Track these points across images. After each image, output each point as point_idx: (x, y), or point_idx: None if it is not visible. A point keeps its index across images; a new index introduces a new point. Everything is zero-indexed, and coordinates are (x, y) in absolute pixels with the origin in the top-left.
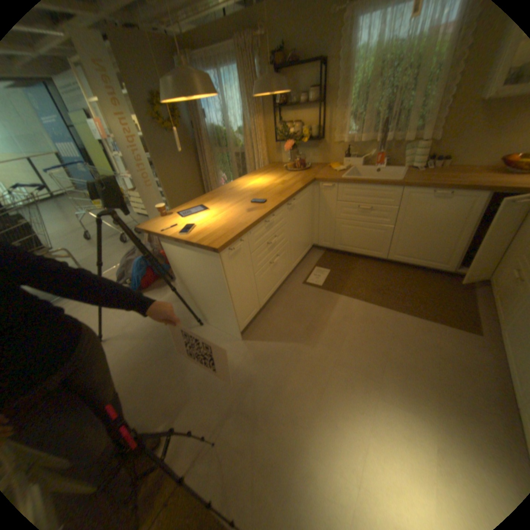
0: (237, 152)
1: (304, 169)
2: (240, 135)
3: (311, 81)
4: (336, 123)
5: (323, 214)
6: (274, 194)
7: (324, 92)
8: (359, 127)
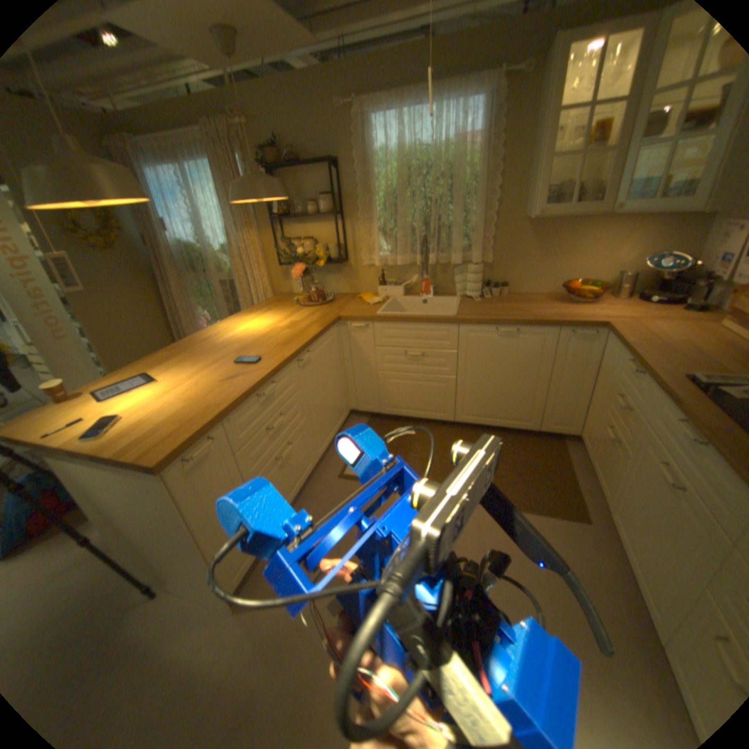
0: (223, 279)
1: (324, 302)
2: (225, 256)
3: (321, 187)
4: (361, 241)
5: (359, 366)
6: (276, 345)
7: (341, 201)
8: (392, 247)
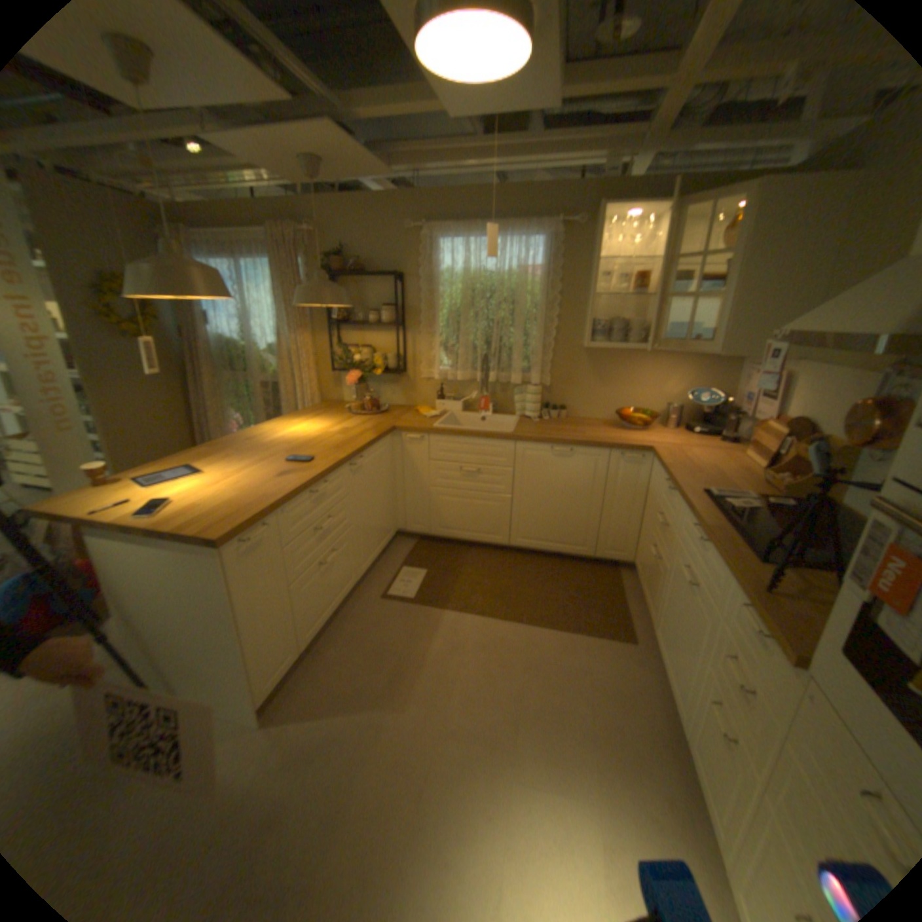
0: (264, 381)
1: (377, 412)
2: (270, 356)
3: (384, 299)
4: (421, 354)
5: (409, 481)
6: (327, 448)
7: (403, 314)
8: (452, 363)
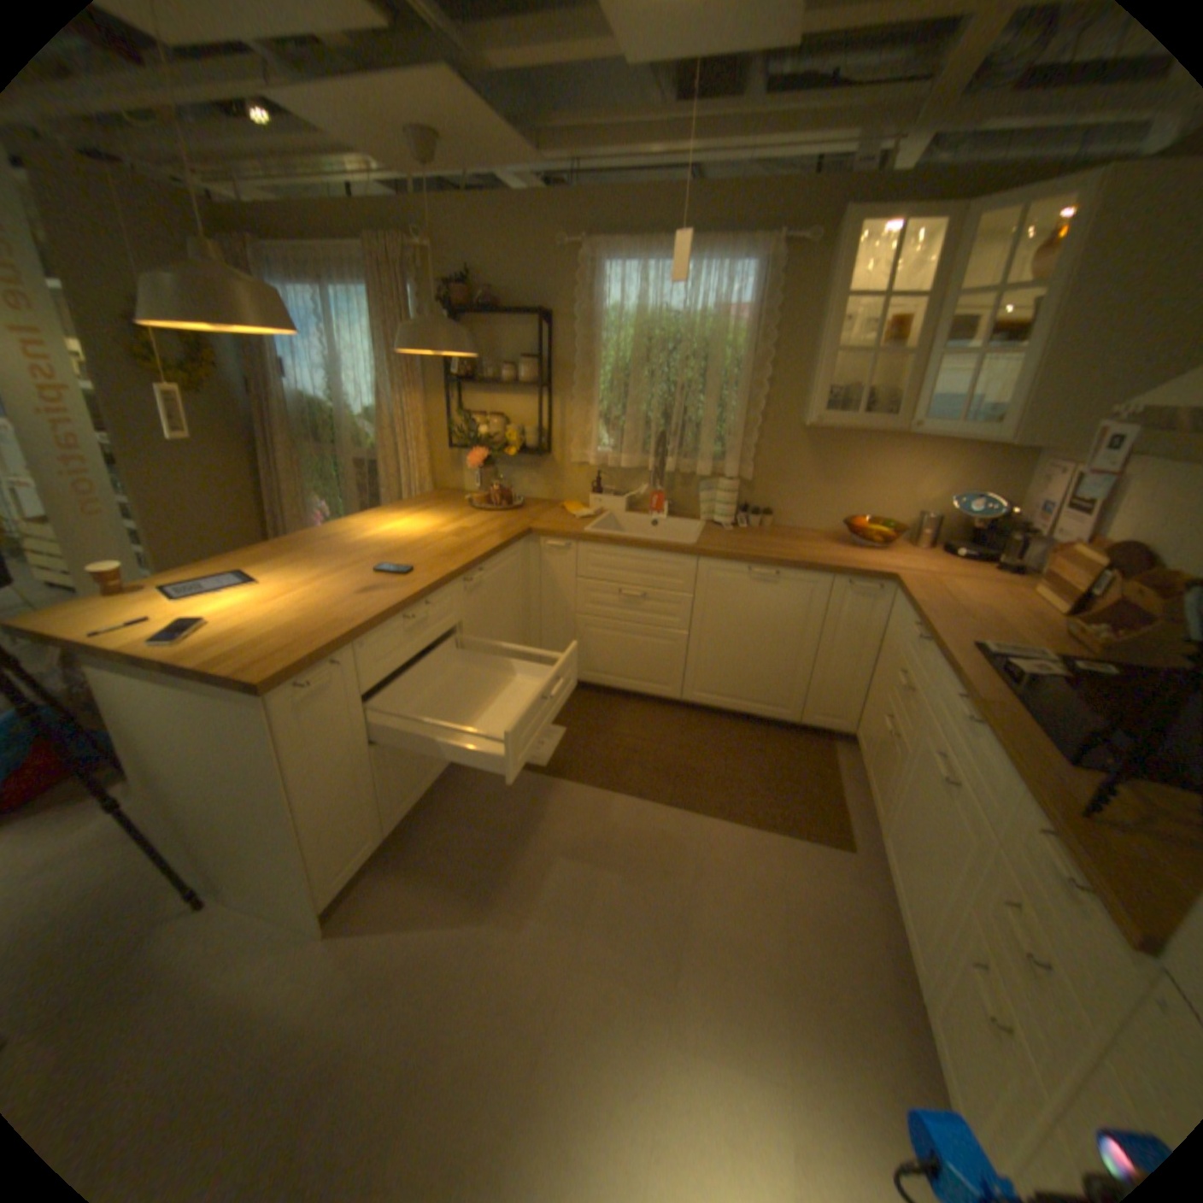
0: (361, 458)
1: (510, 508)
2: (370, 424)
3: (525, 348)
4: (573, 429)
5: (550, 605)
6: (437, 556)
7: (551, 371)
8: (616, 442)
